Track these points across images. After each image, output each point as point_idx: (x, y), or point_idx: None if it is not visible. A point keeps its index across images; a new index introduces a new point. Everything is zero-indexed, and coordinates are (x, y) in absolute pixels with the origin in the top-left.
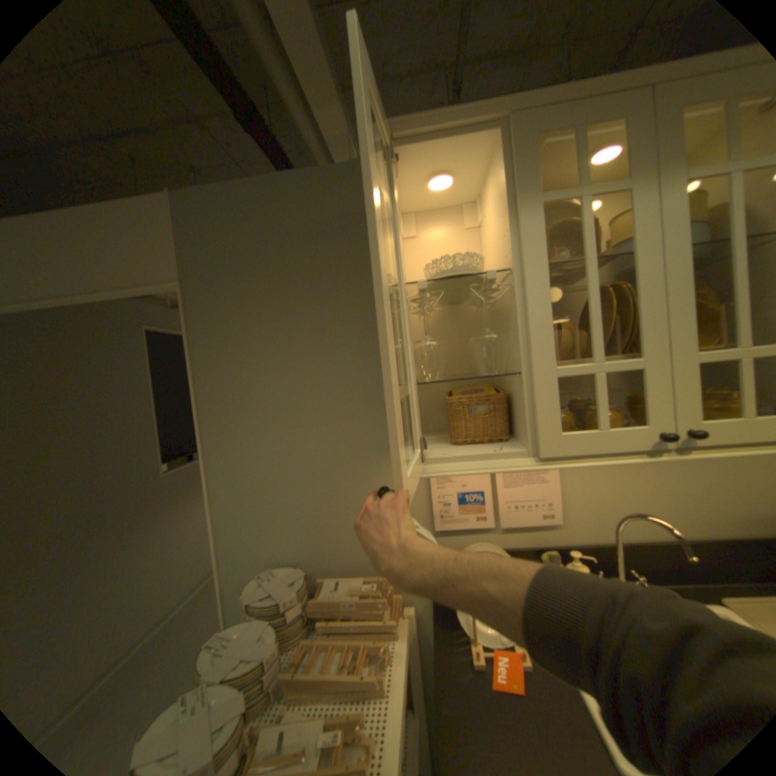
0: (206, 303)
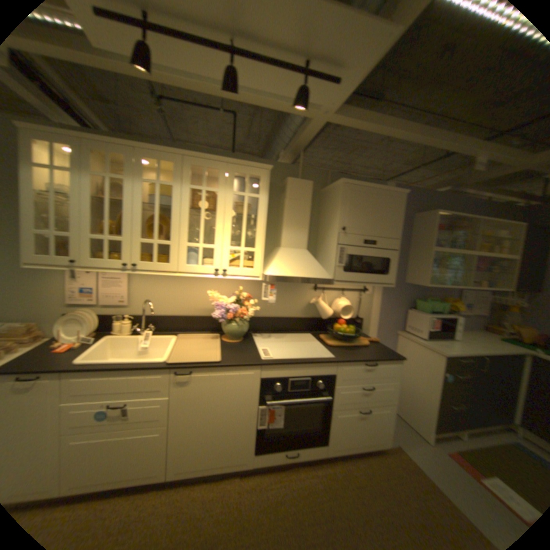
0: None
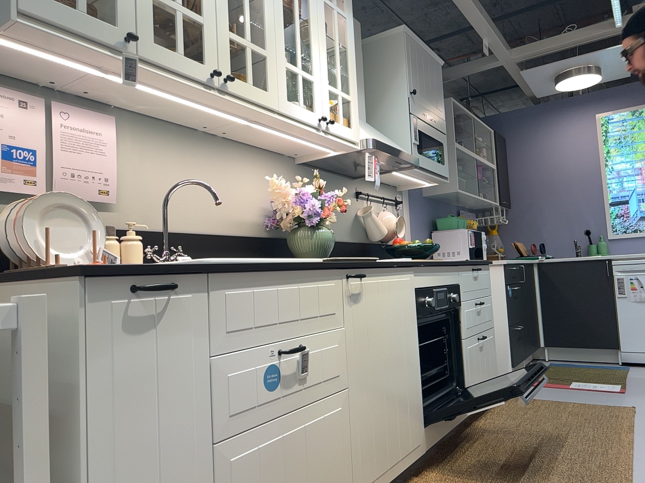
0: None
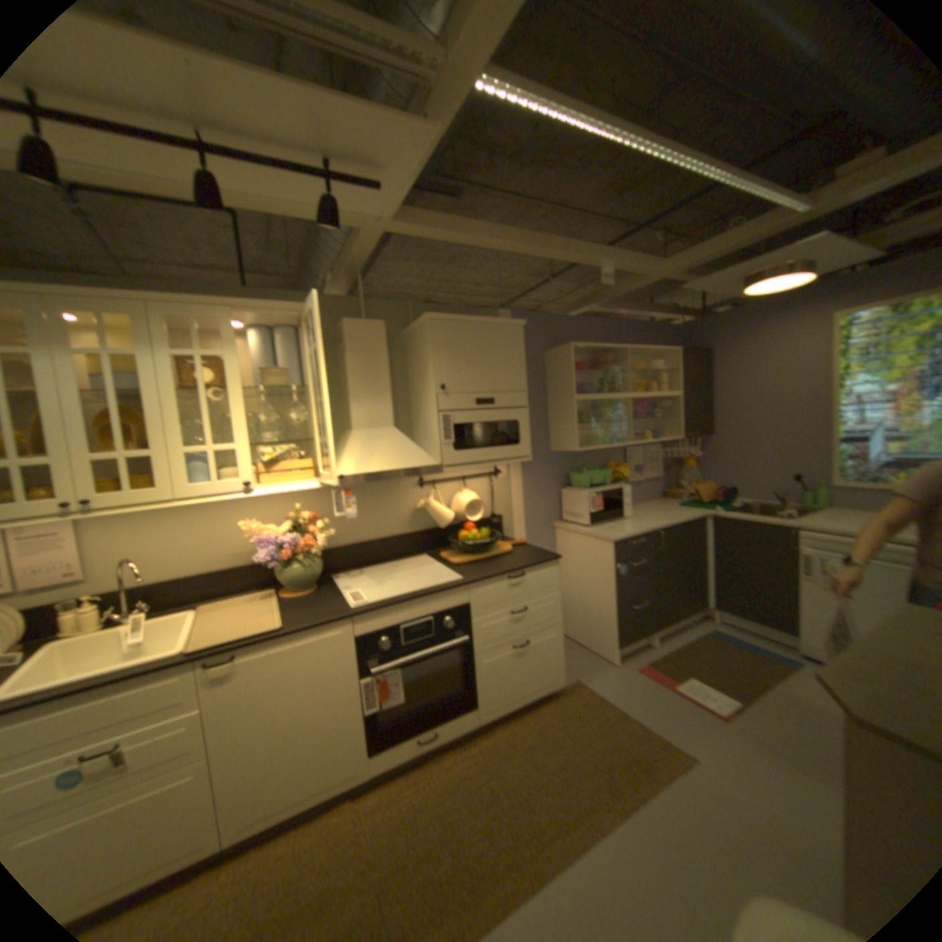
0: None
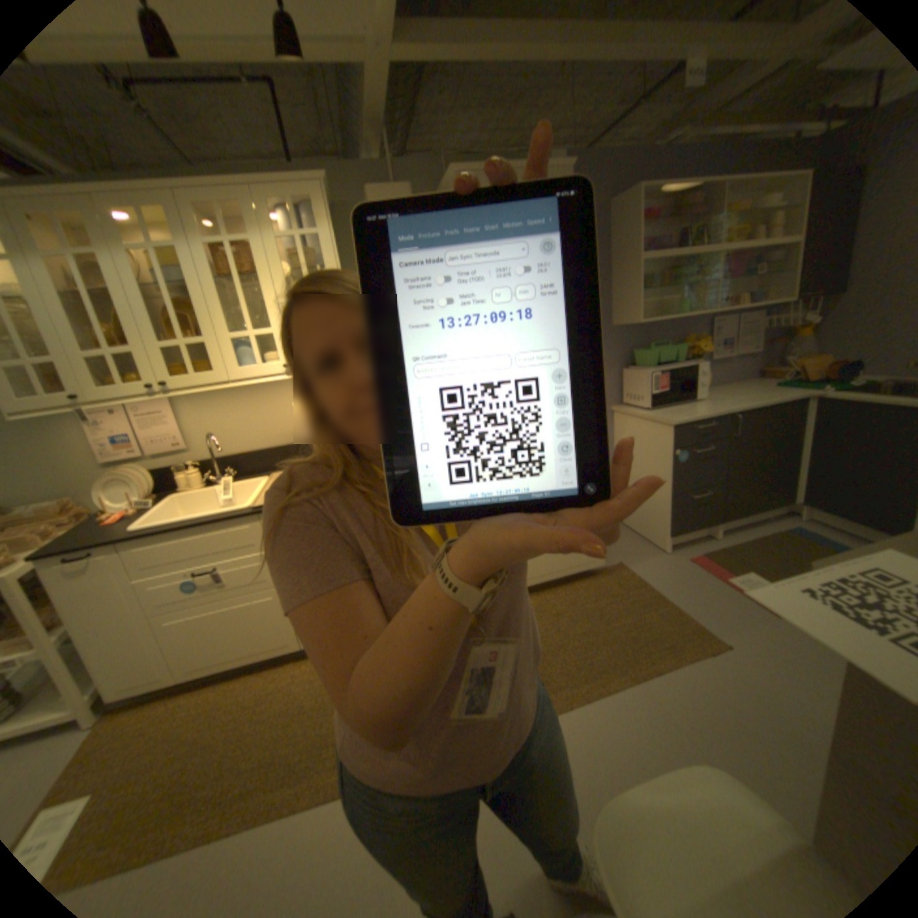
0: None
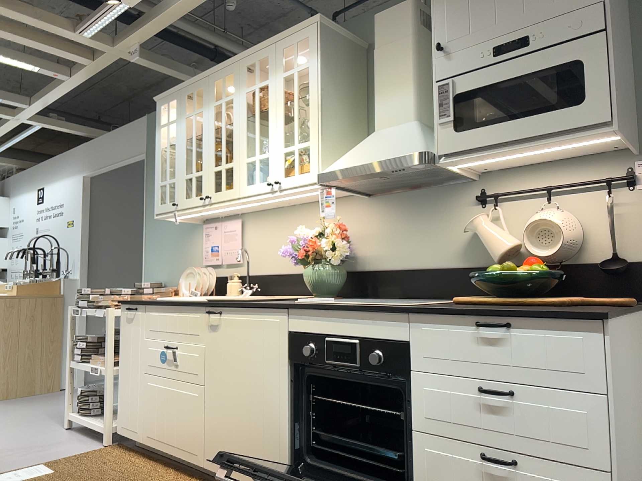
0: (152, 162)
